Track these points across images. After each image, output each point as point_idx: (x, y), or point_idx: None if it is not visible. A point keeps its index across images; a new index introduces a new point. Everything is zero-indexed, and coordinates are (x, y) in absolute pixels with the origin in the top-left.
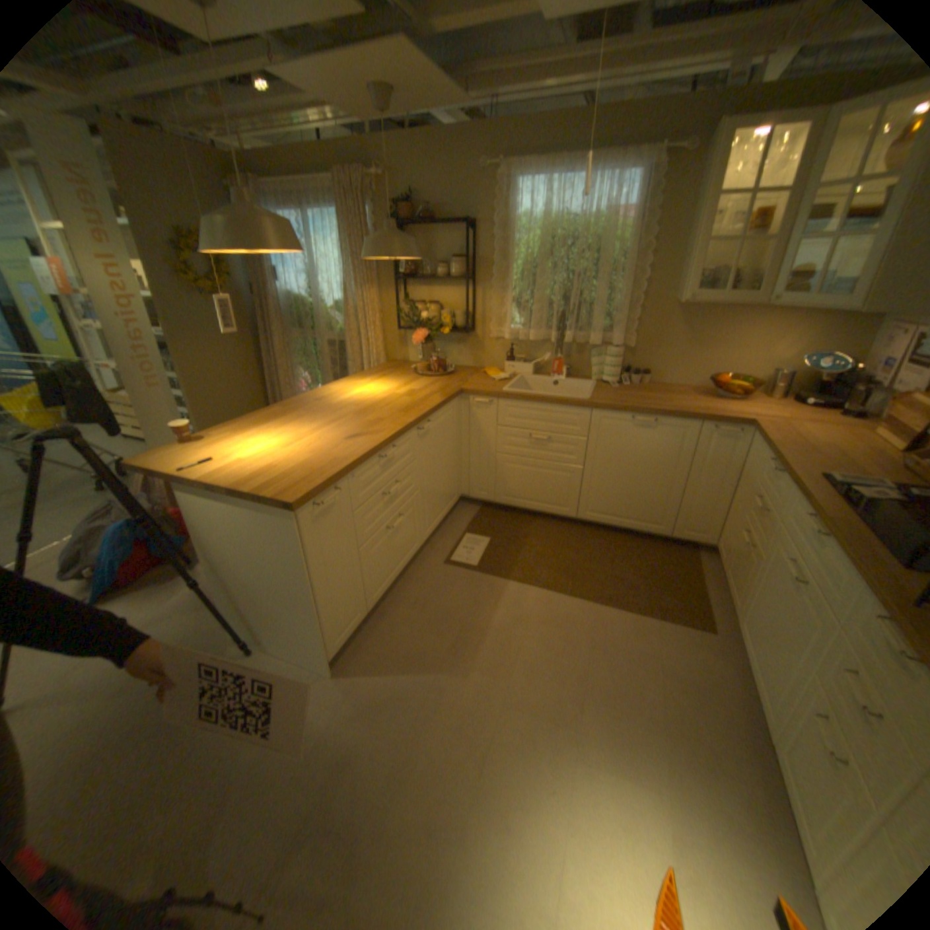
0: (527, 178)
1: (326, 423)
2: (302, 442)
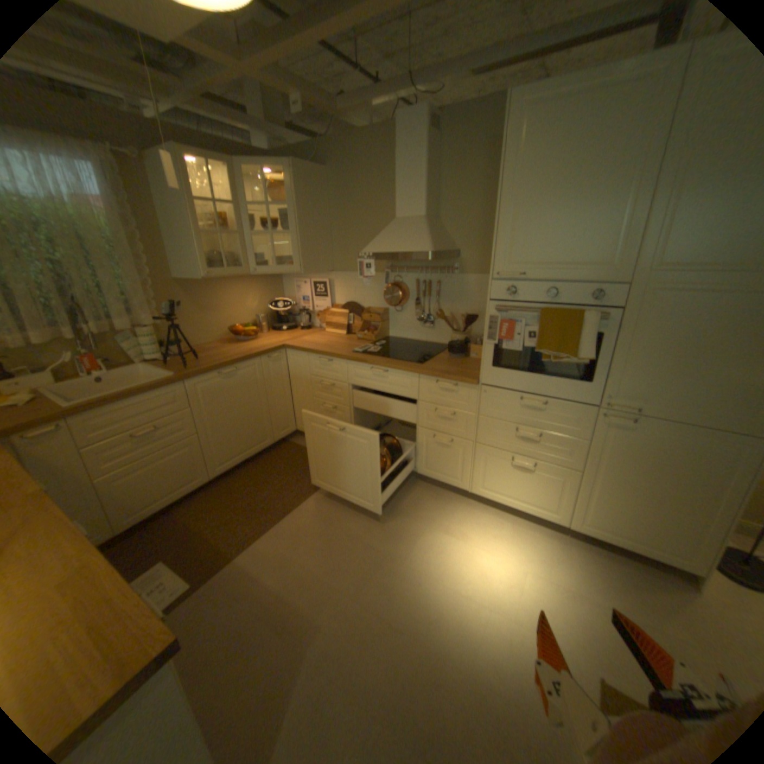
0: None
1: None
2: None
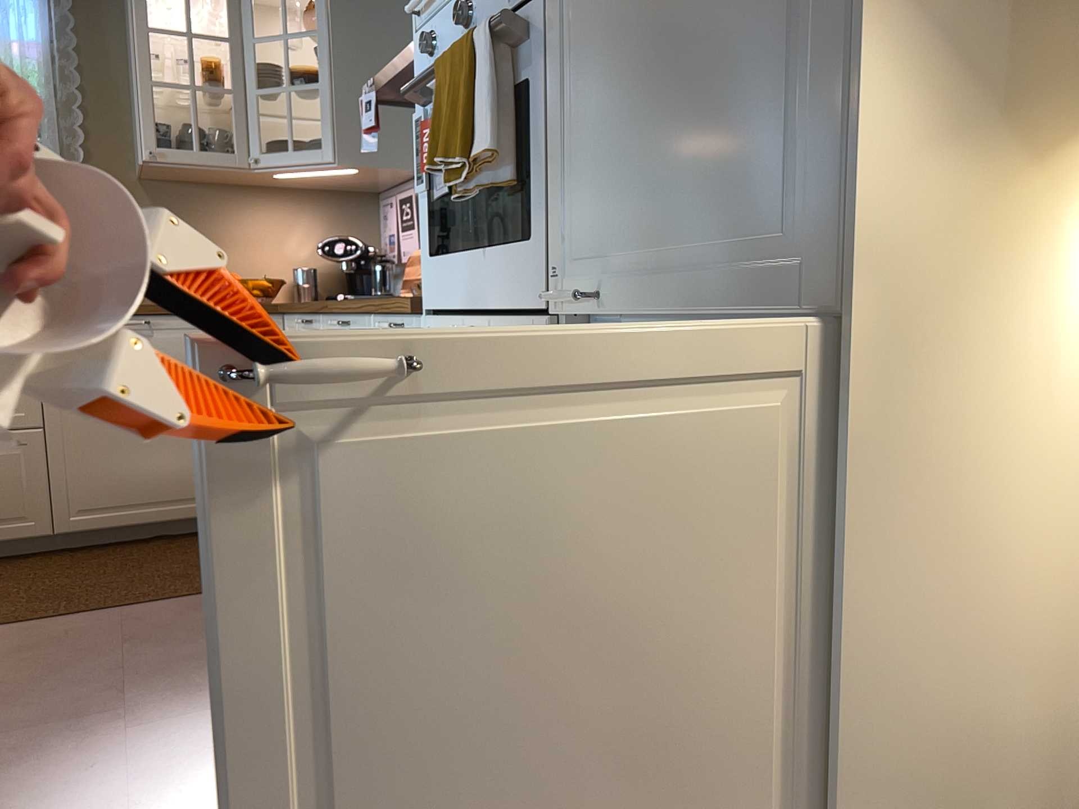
0: None
1: None
2: None
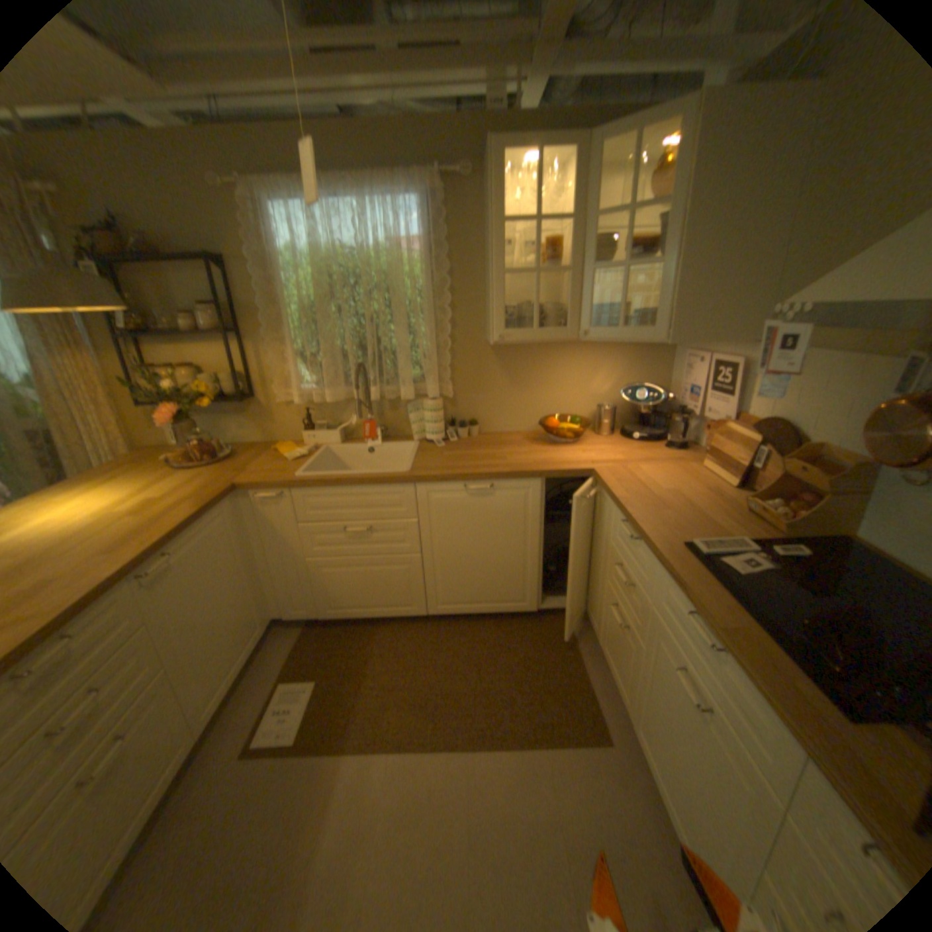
0: (278, 200)
1: None
2: None
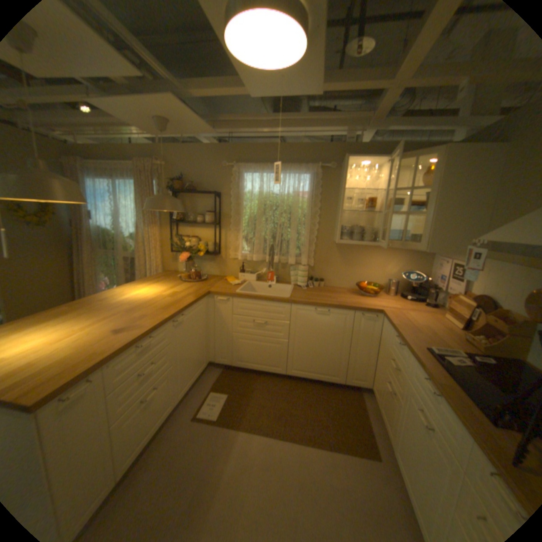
0: (249, 173)
1: (99, 320)
2: (70, 338)
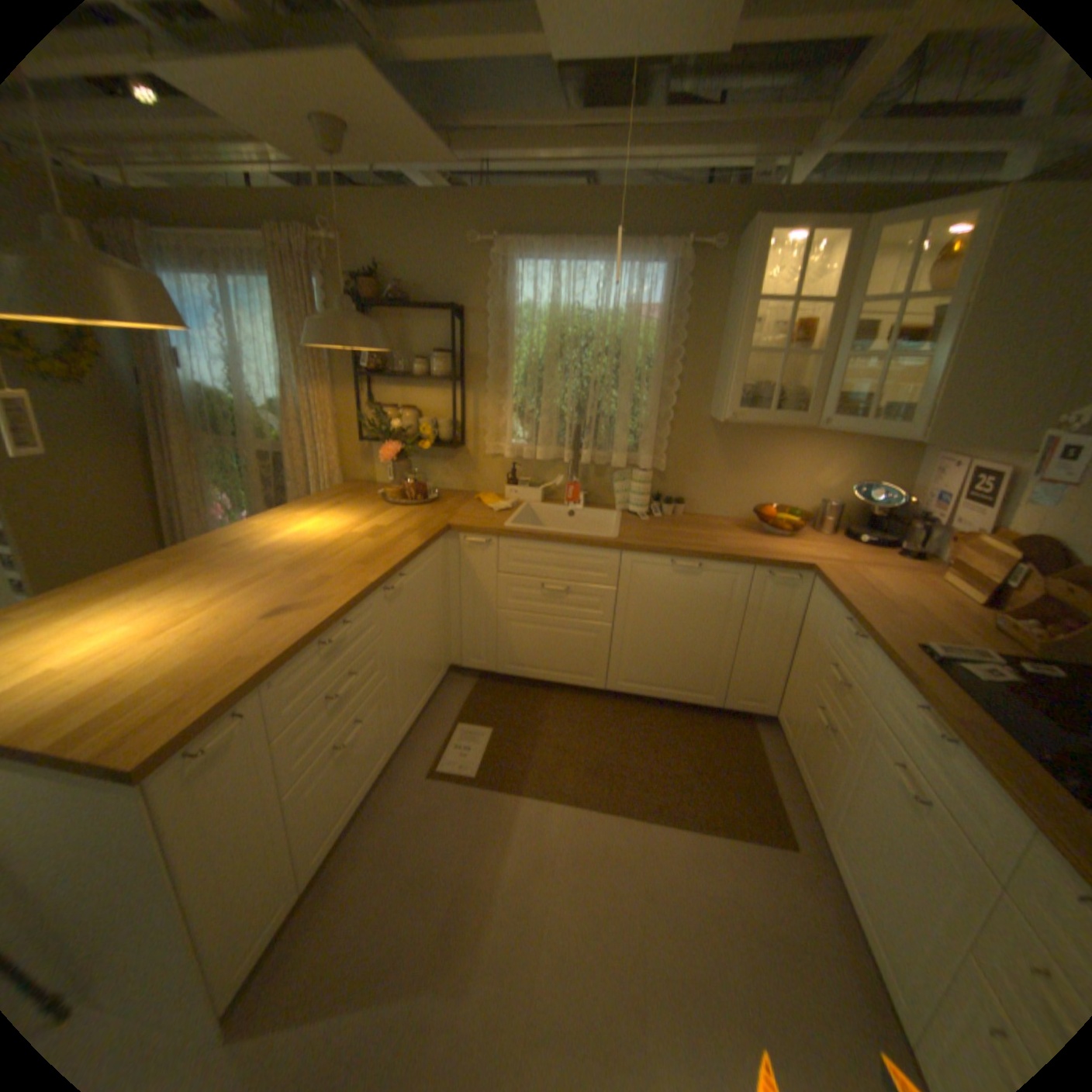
0: (528, 262)
1: (235, 587)
2: (186, 626)
